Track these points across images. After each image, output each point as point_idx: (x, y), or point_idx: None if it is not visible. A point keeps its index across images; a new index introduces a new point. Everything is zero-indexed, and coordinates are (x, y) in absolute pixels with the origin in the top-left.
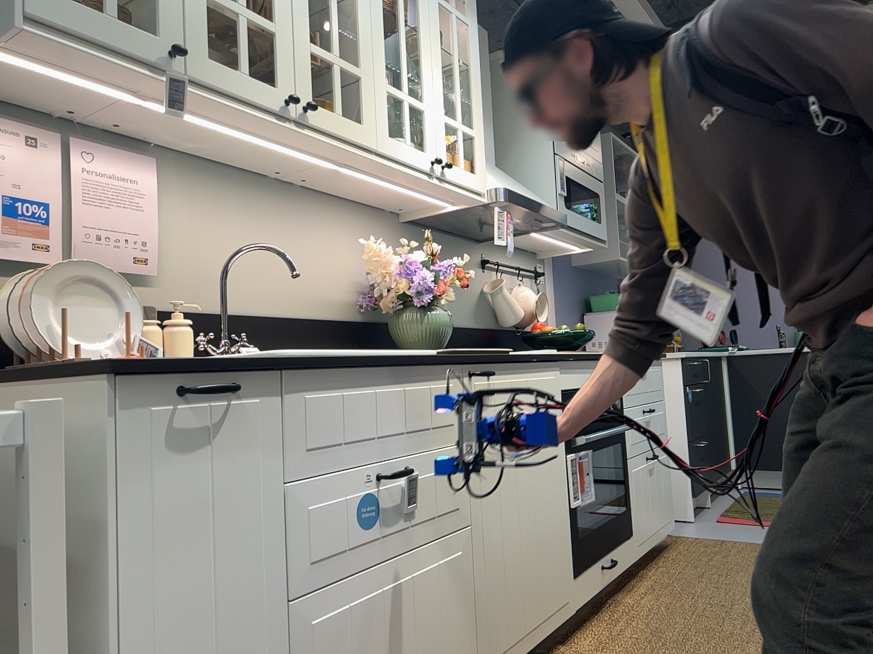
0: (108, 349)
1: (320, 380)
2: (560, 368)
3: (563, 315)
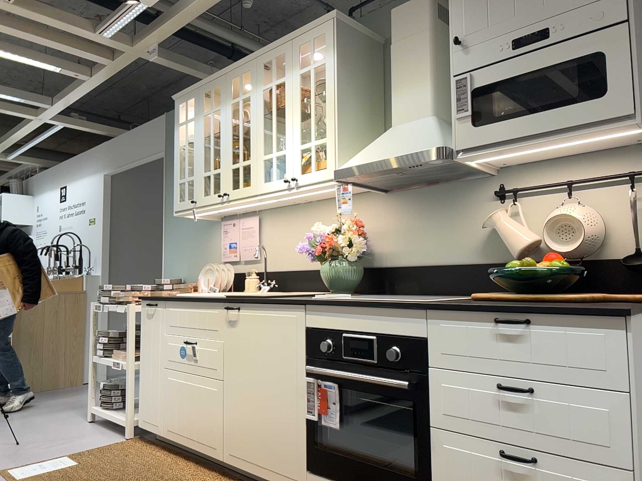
0: (202, 289)
1: (173, 304)
2: (305, 310)
3: None
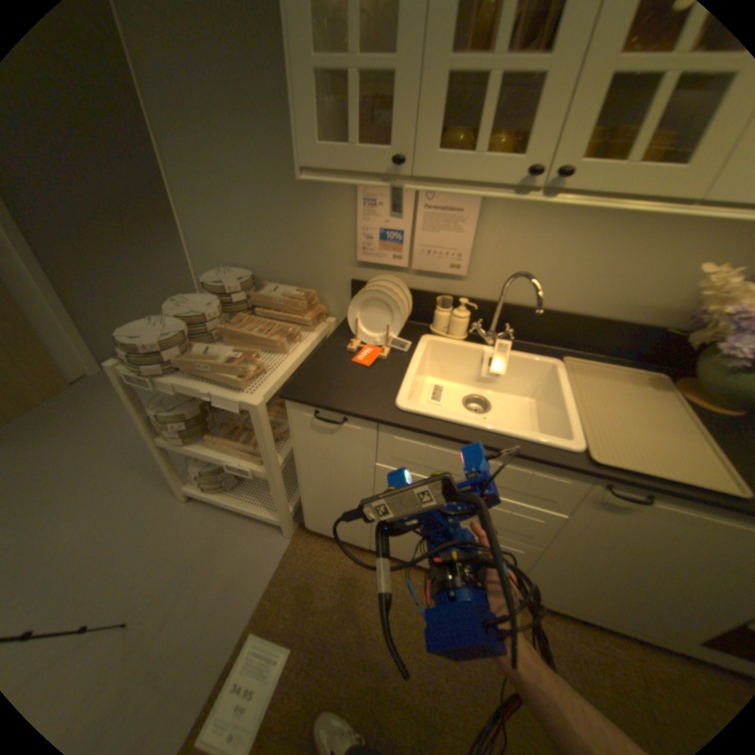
0: (375, 342)
1: (412, 436)
2: None
3: None
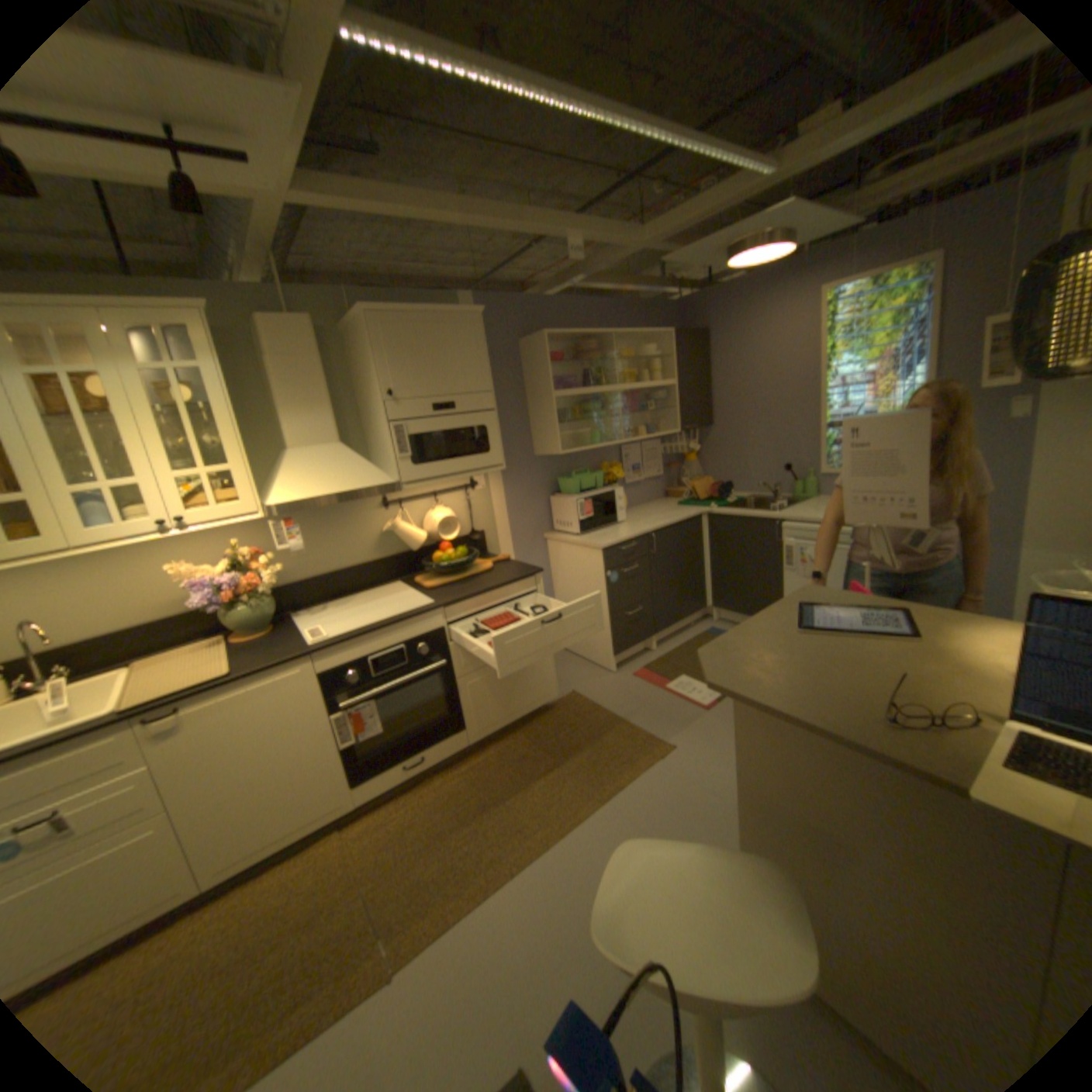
0: None
1: None
2: (312, 660)
3: (515, 508)
